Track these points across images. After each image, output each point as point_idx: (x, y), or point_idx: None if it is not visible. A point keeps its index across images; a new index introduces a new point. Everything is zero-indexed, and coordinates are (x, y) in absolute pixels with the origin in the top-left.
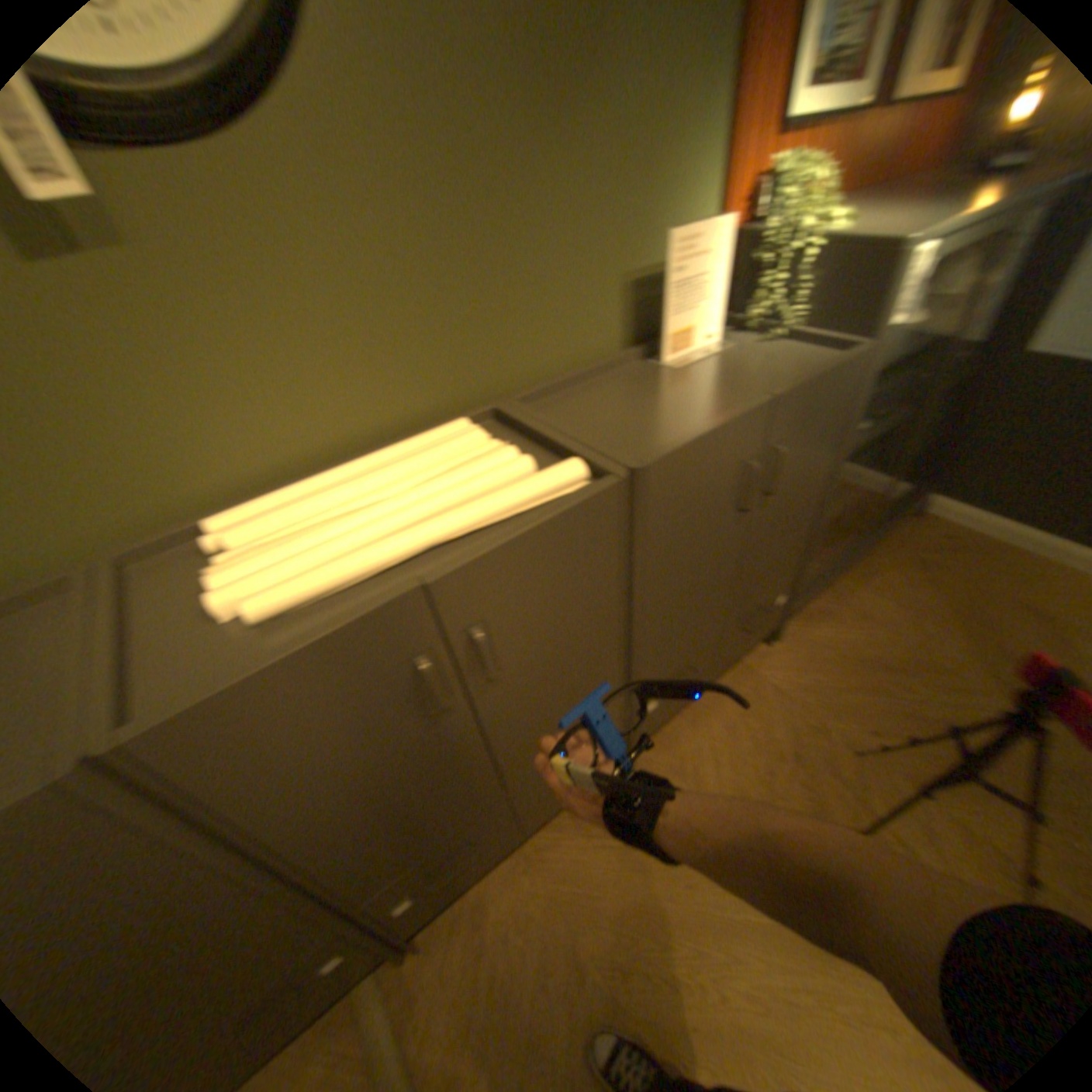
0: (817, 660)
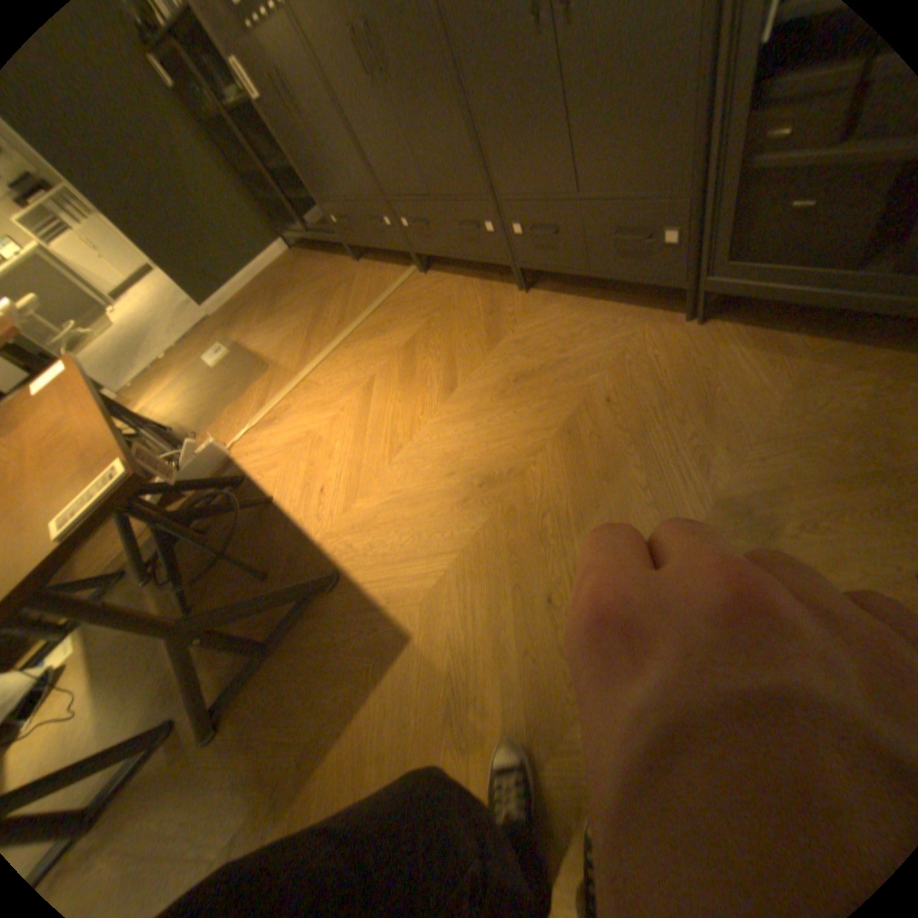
0: (689, 355)
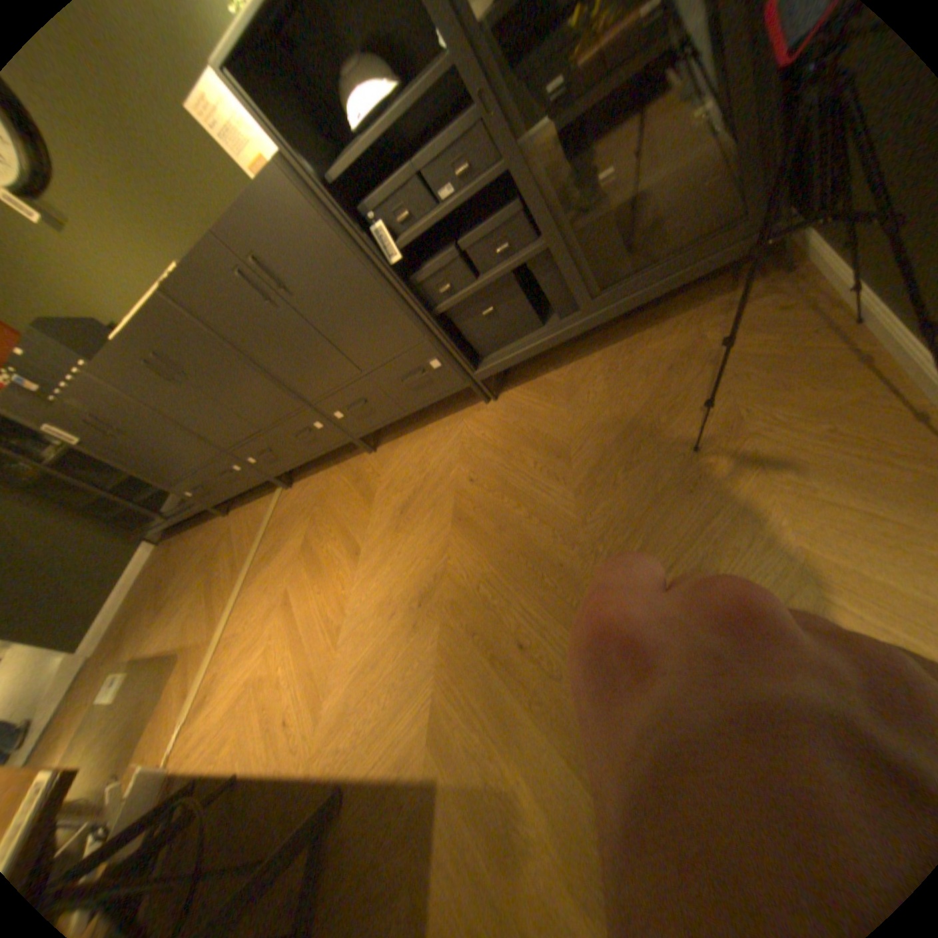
0: (502, 420)
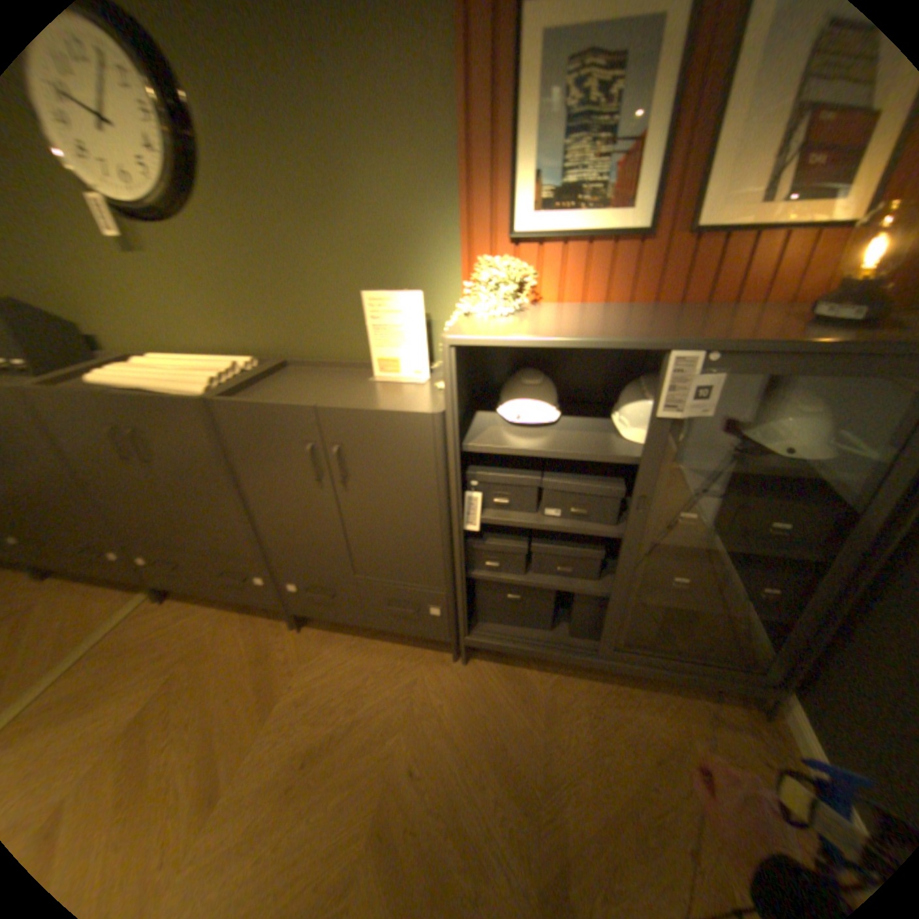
0: (462, 700)
